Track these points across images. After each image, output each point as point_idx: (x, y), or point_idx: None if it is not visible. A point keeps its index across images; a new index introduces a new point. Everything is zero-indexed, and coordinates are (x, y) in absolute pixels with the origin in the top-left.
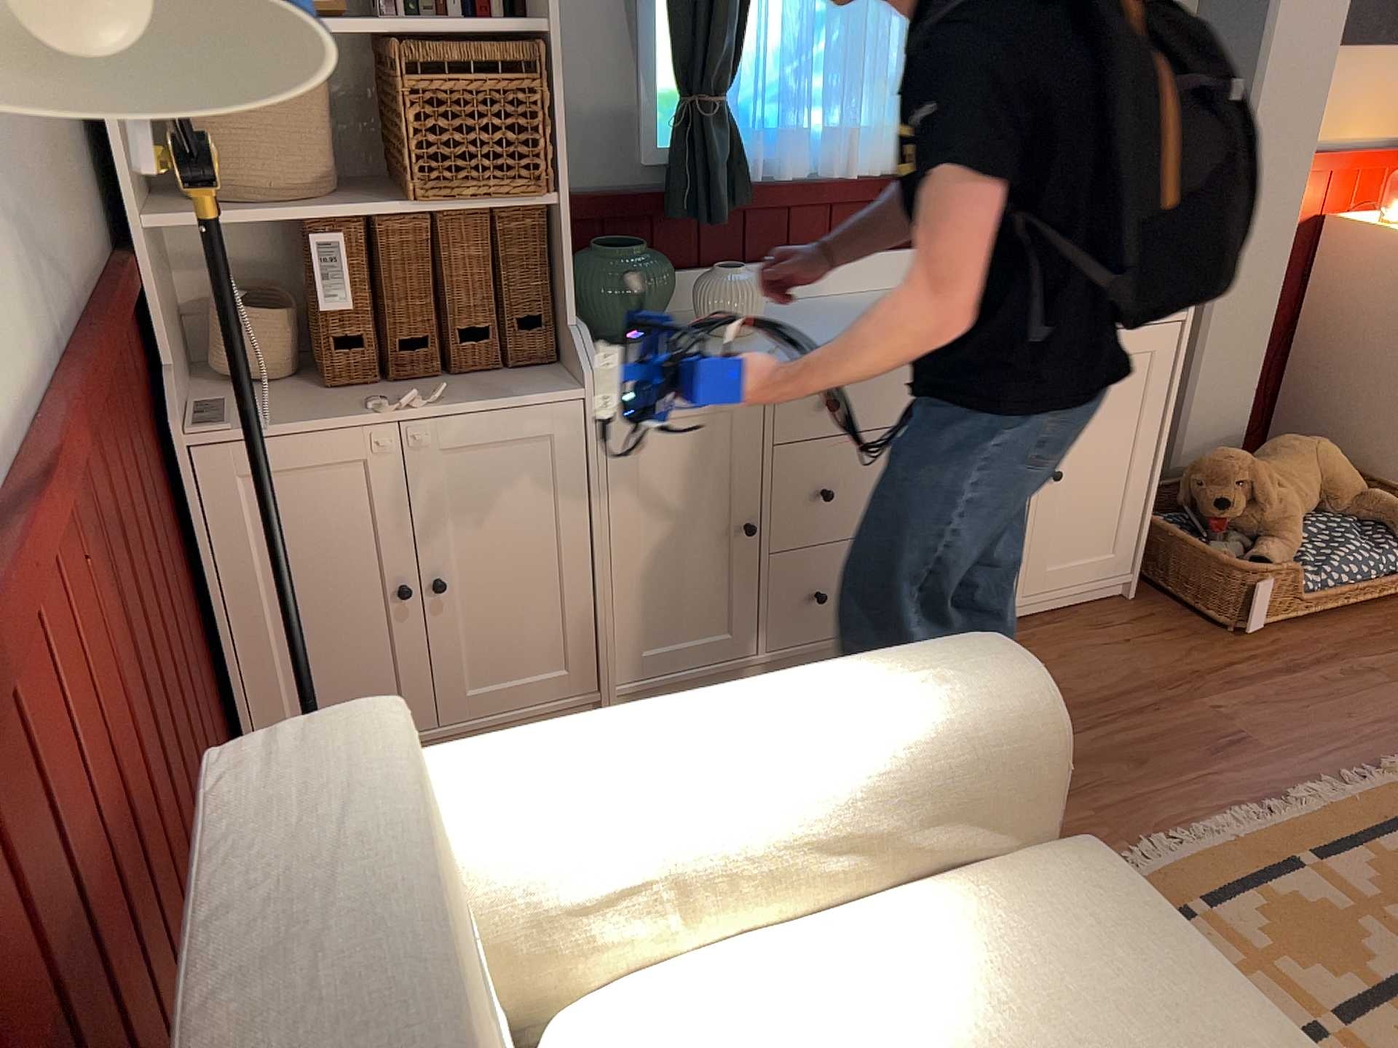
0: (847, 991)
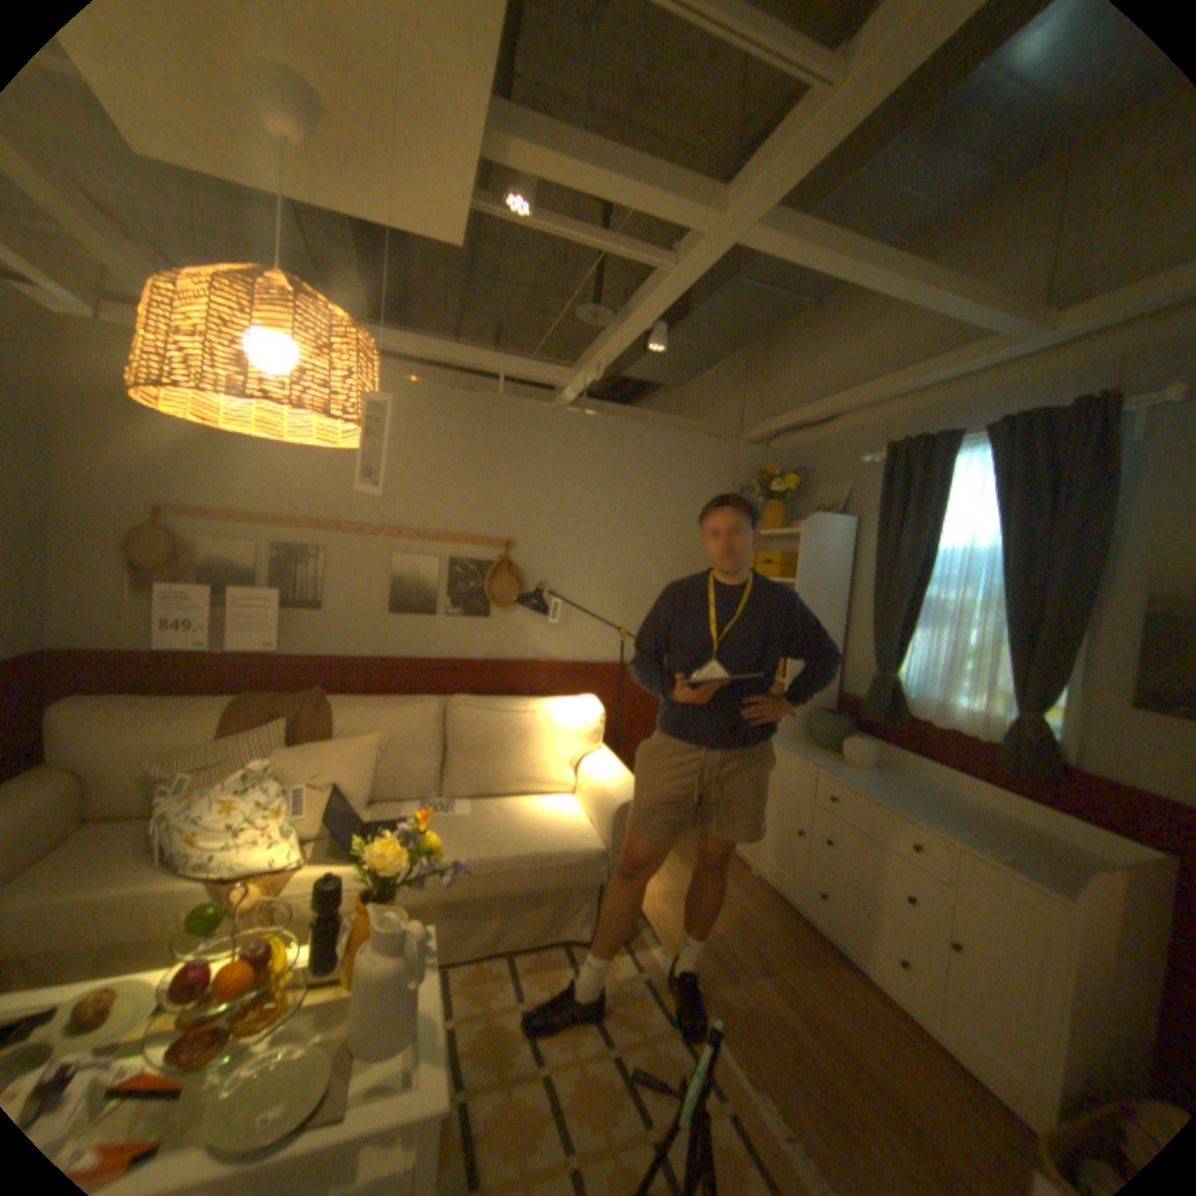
0: (558, 808)
